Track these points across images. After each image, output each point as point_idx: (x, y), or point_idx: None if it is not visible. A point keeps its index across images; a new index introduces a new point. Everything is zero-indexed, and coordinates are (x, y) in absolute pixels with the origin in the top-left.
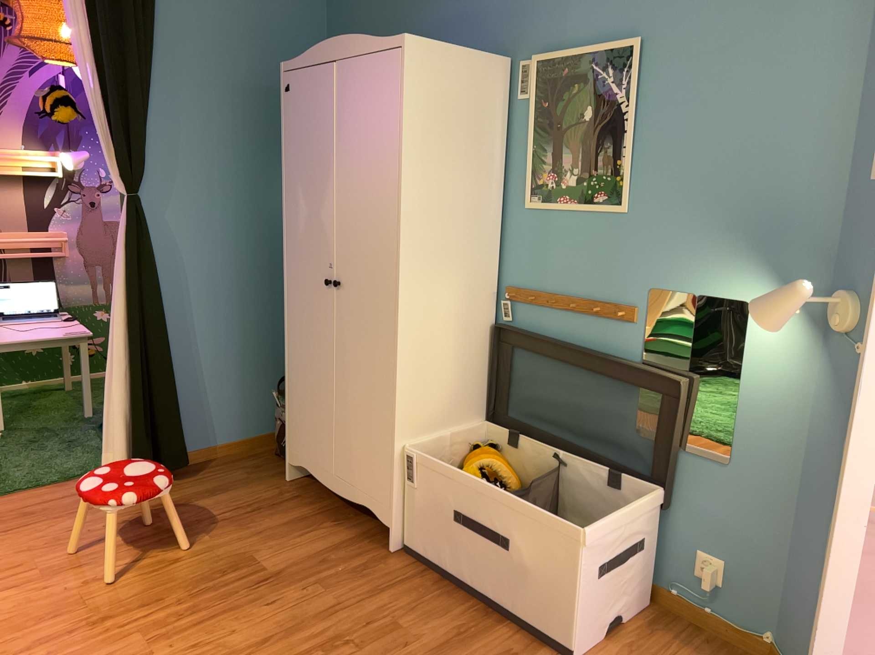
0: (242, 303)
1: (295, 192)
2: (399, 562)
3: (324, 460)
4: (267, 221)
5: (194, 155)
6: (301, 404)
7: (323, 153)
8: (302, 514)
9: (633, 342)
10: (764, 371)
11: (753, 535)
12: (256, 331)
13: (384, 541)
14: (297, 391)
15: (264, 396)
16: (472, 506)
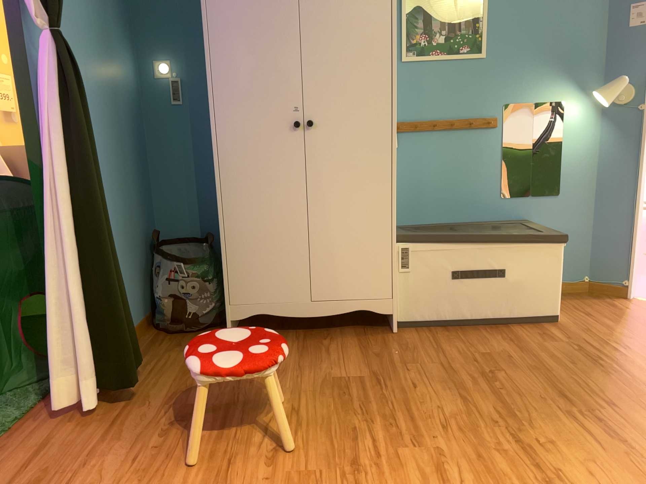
0: (114, 180)
1: (228, 45)
2: (407, 334)
3: (292, 293)
4: (117, 92)
5: (66, 1)
6: (252, 252)
7: (276, 4)
8: (292, 344)
9: (494, 141)
10: (574, 138)
11: (574, 229)
12: (125, 211)
13: (375, 331)
14: (243, 242)
15: (136, 279)
16: (465, 263)
